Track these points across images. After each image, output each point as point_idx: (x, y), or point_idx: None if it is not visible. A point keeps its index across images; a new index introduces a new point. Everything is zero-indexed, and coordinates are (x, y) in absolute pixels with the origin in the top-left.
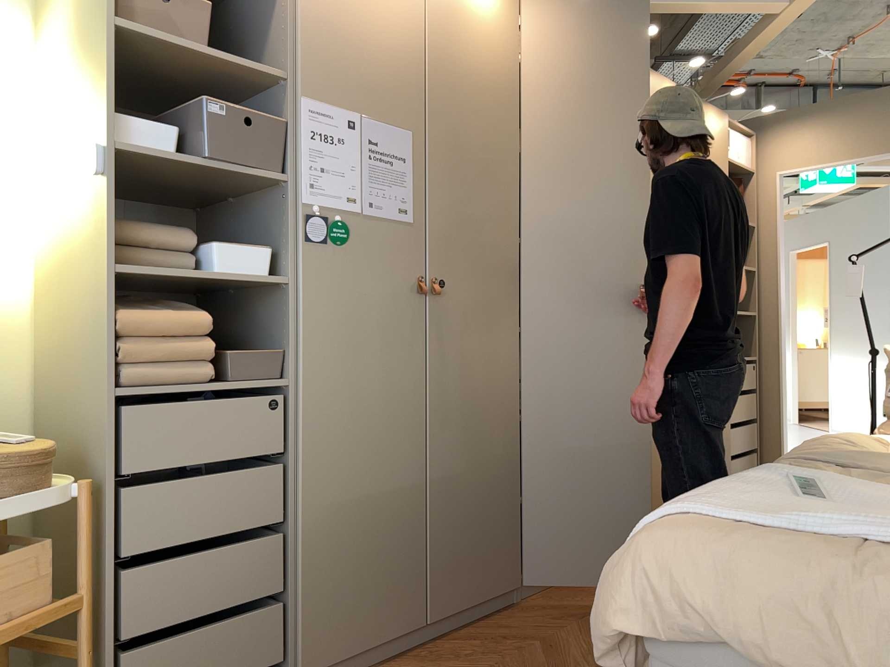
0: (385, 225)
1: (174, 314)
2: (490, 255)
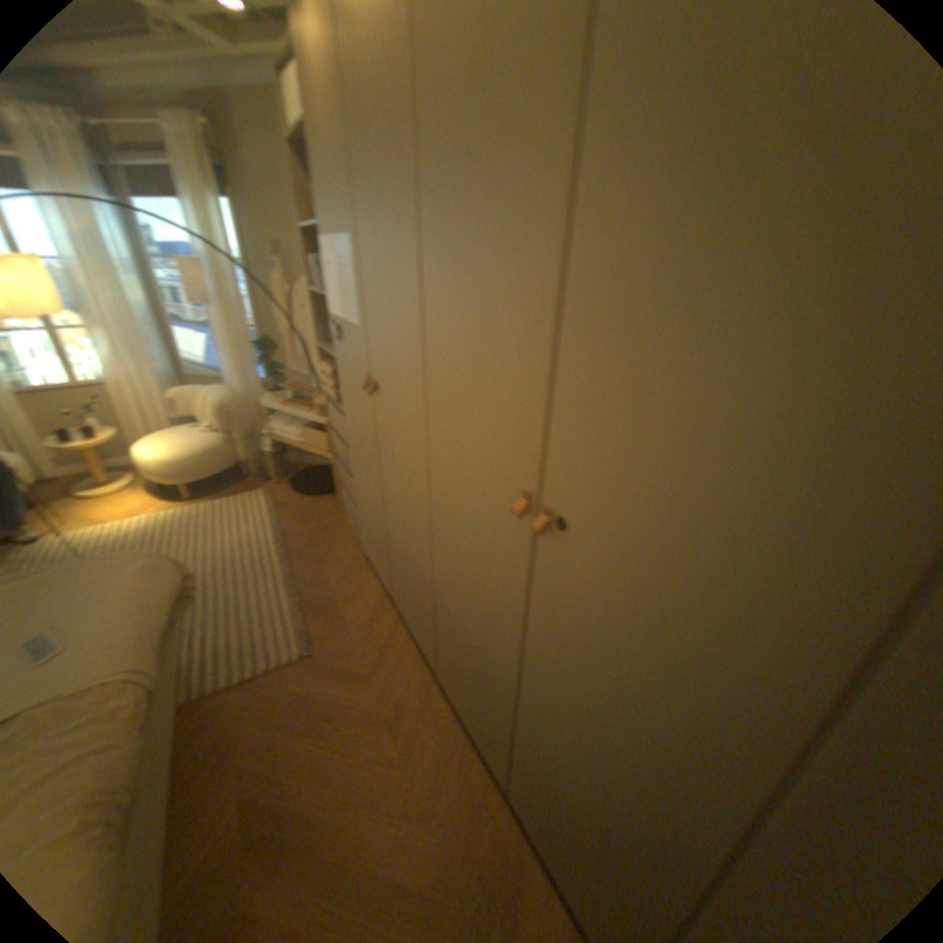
0: (349, 330)
1: (326, 368)
2: (397, 370)
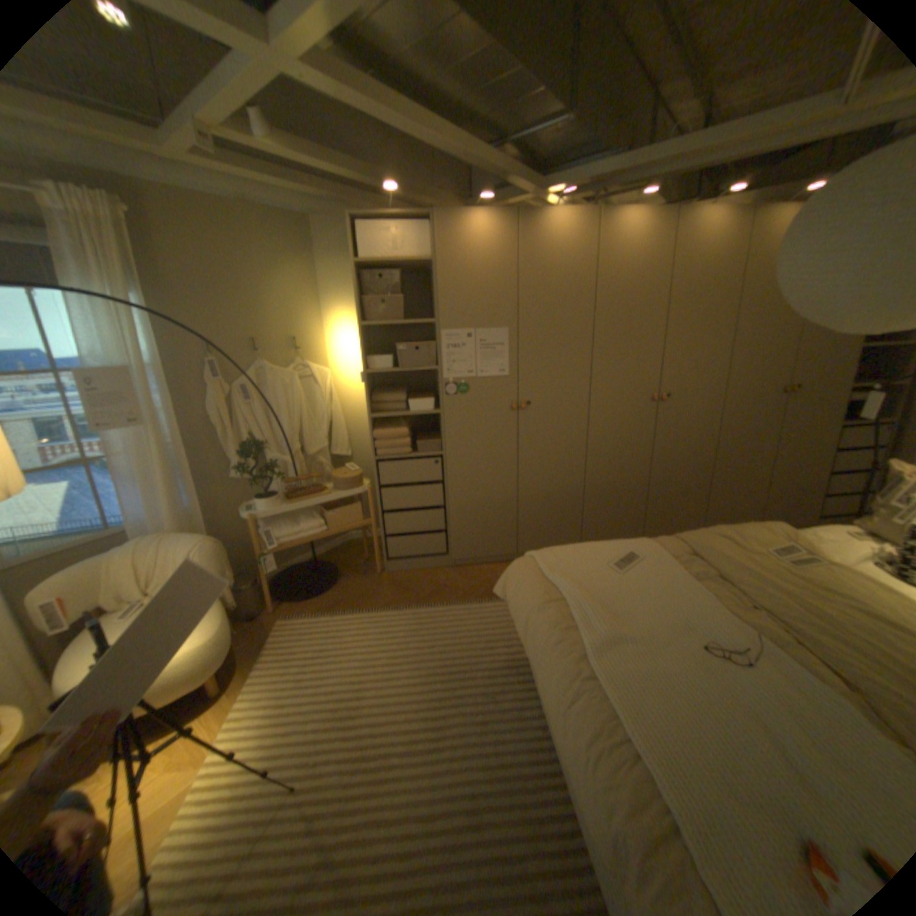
0: (489, 381)
1: (394, 430)
2: (563, 384)
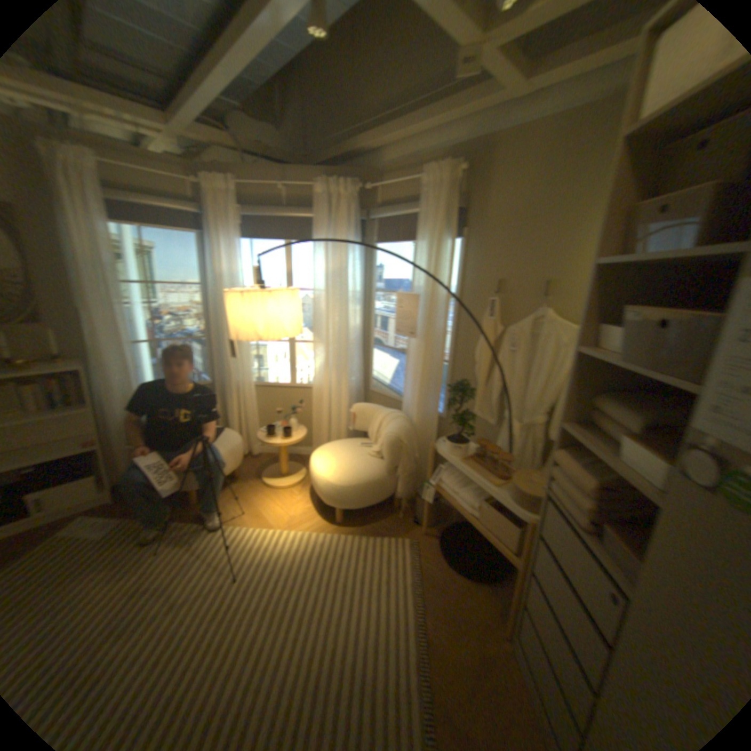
0: None
1: (582, 471)
2: None
